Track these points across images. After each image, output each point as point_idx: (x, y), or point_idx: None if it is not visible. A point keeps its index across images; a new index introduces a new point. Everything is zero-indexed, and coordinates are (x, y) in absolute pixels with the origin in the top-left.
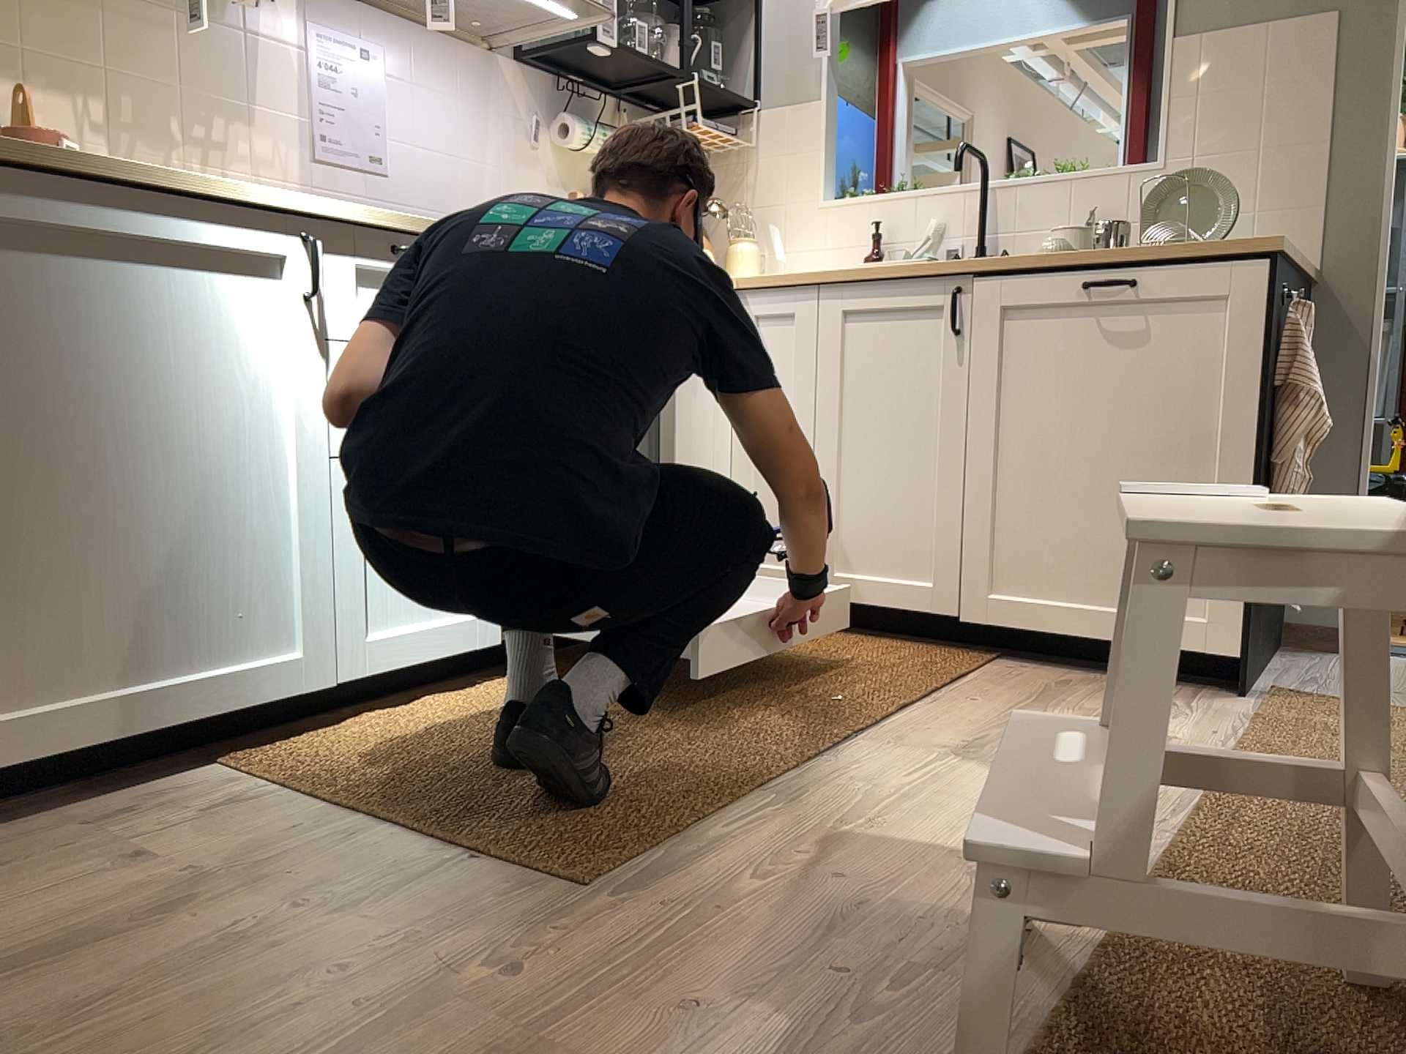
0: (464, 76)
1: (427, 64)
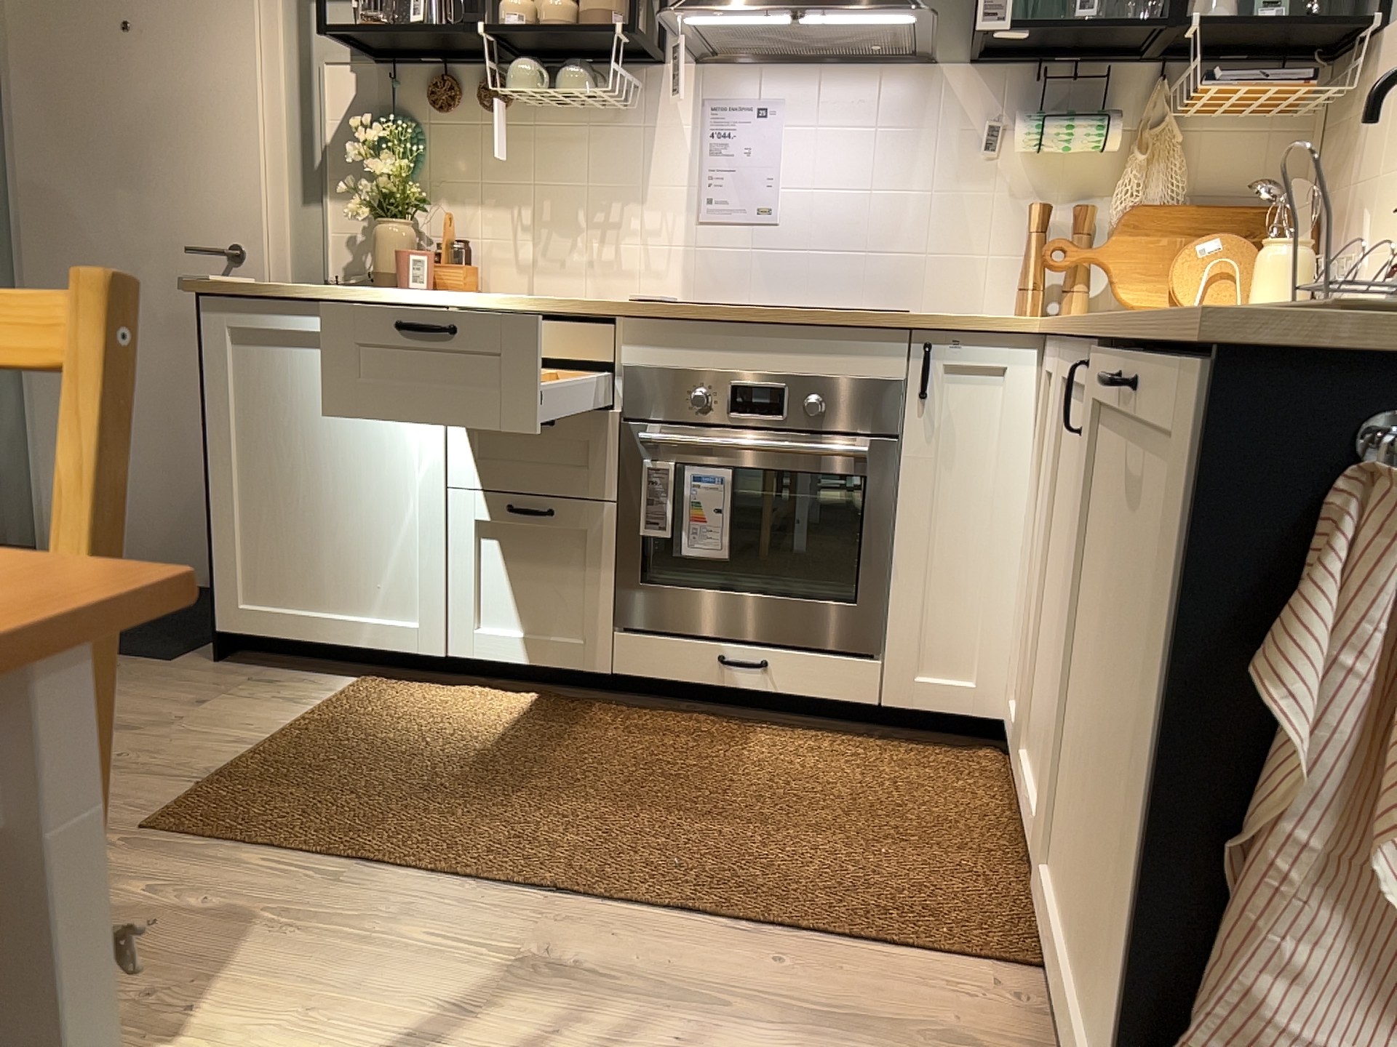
0: (882, 105)
1: (832, 105)
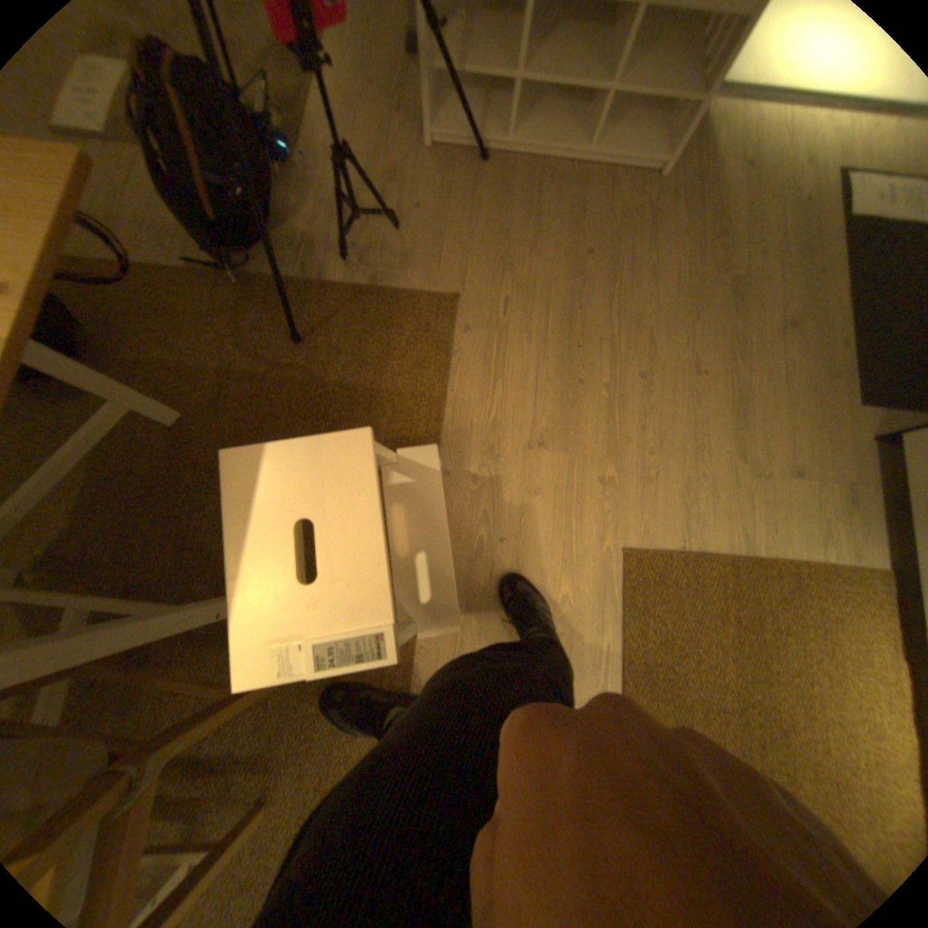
0: None
1: None
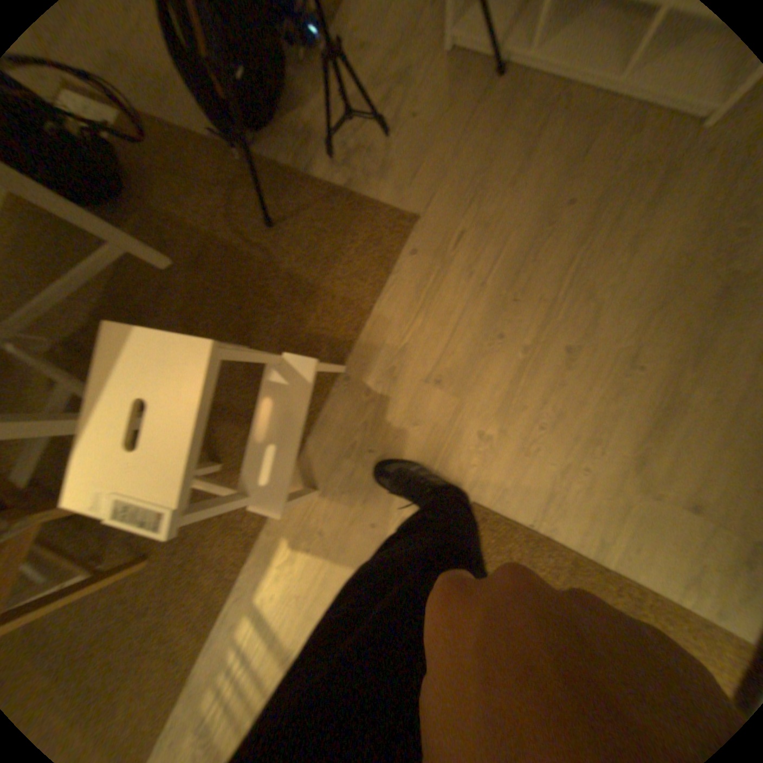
0: None
1: None
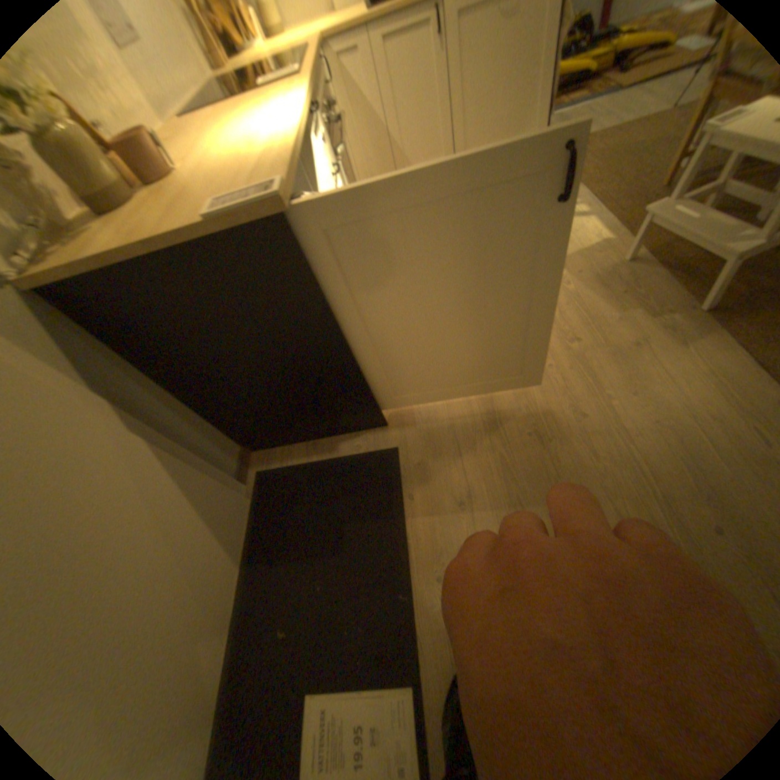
0: None
1: None
